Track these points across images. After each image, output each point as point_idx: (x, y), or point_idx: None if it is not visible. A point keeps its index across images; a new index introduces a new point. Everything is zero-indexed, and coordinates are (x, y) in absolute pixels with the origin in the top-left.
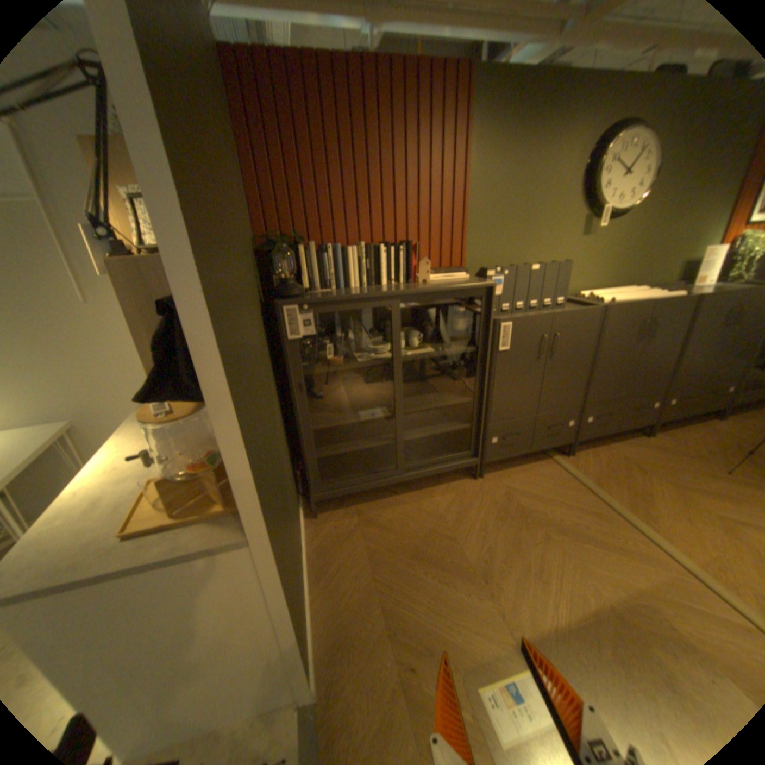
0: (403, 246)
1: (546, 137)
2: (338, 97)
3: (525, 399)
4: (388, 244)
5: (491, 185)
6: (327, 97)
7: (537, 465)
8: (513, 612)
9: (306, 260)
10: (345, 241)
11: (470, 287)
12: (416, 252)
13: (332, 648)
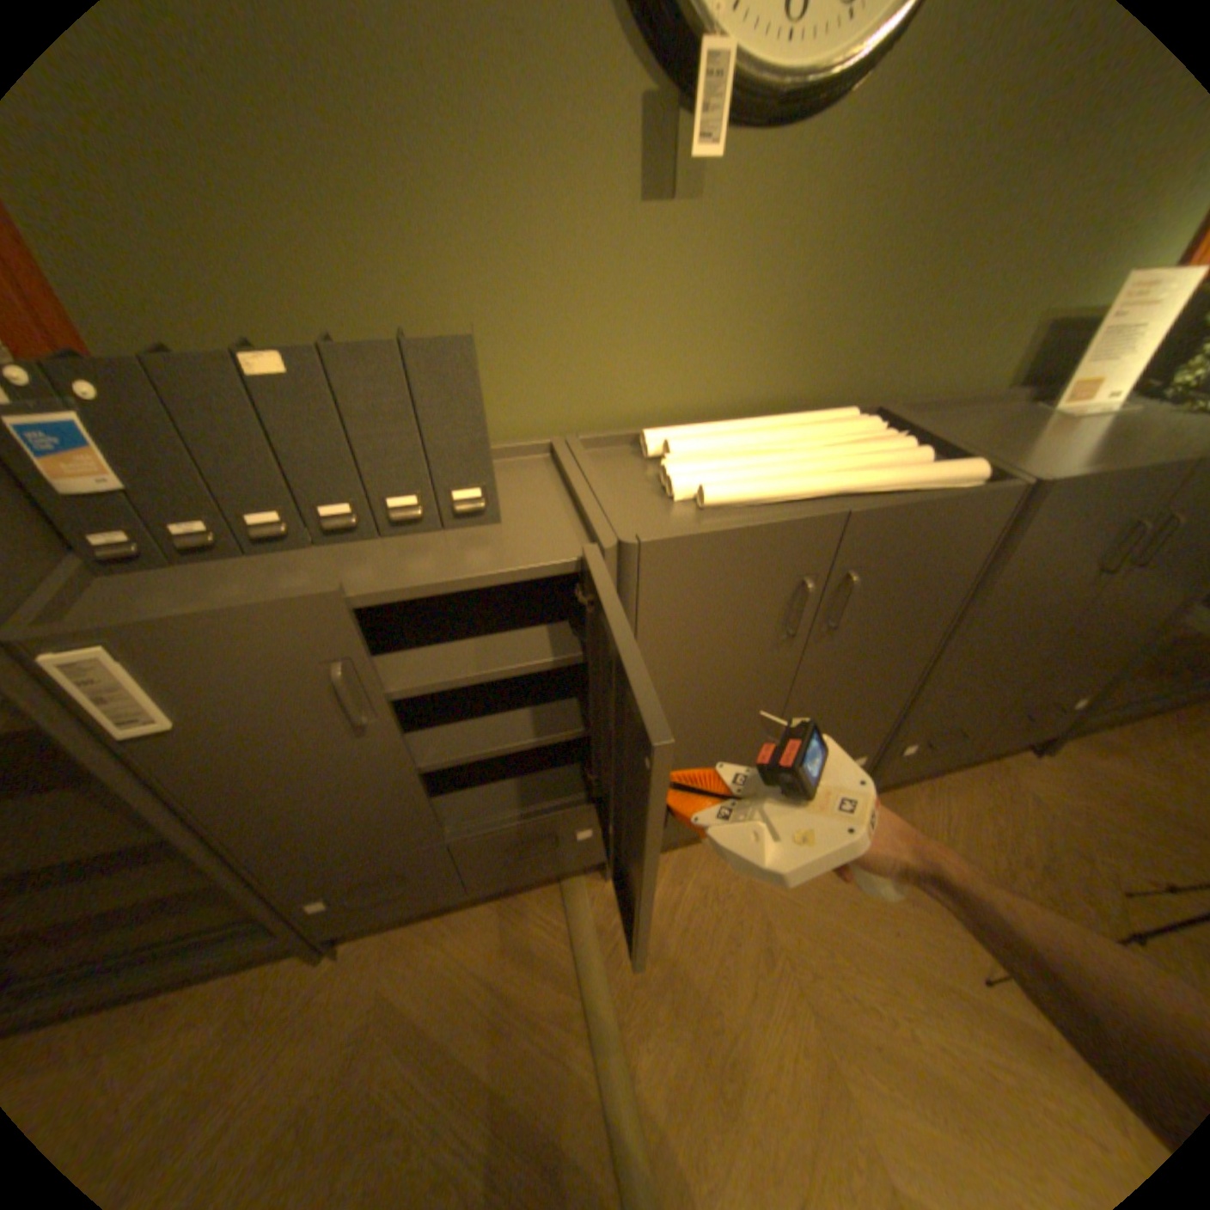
0: None
1: None
2: None
3: (374, 819)
4: None
5: None
6: None
7: (512, 904)
8: None
9: None
10: None
11: None
12: None
13: None
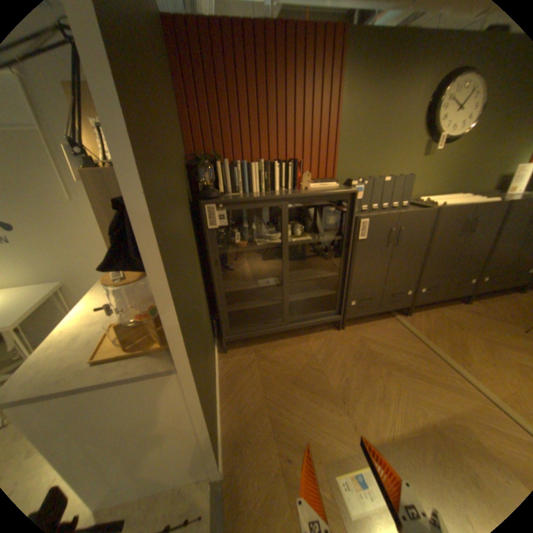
0: (291, 163)
1: (399, 82)
2: (247, 53)
3: (377, 274)
4: (281, 161)
5: (356, 118)
6: (239, 53)
7: (383, 321)
8: (362, 425)
9: (222, 172)
10: (250, 159)
11: (339, 193)
12: (300, 167)
13: (234, 443)
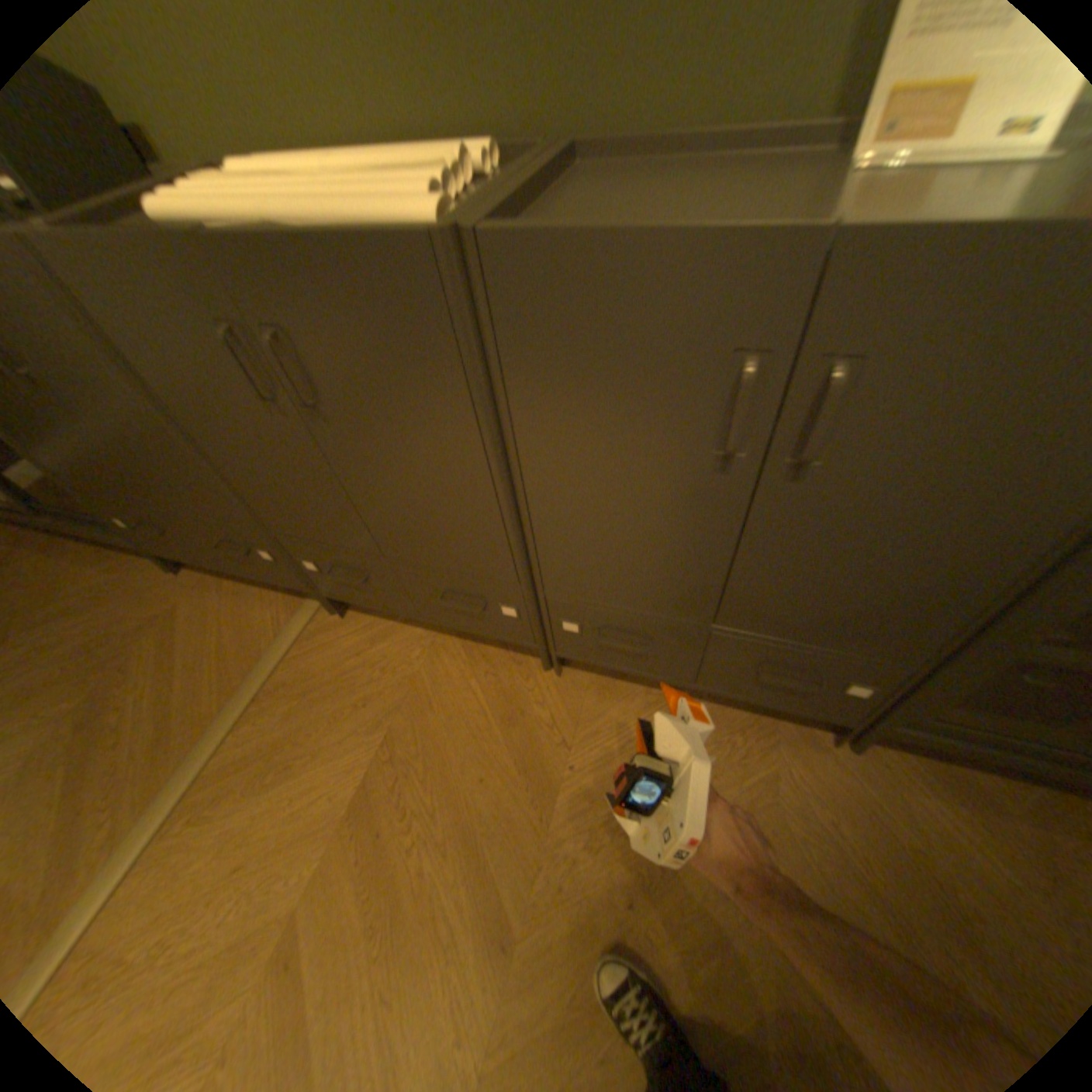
0: None
1: None
2: None
3: (90, 466)
4: None
5: None
6: None
7: (272, 597)
8: None
9: None
10: None
11: None
12: None
13: None
